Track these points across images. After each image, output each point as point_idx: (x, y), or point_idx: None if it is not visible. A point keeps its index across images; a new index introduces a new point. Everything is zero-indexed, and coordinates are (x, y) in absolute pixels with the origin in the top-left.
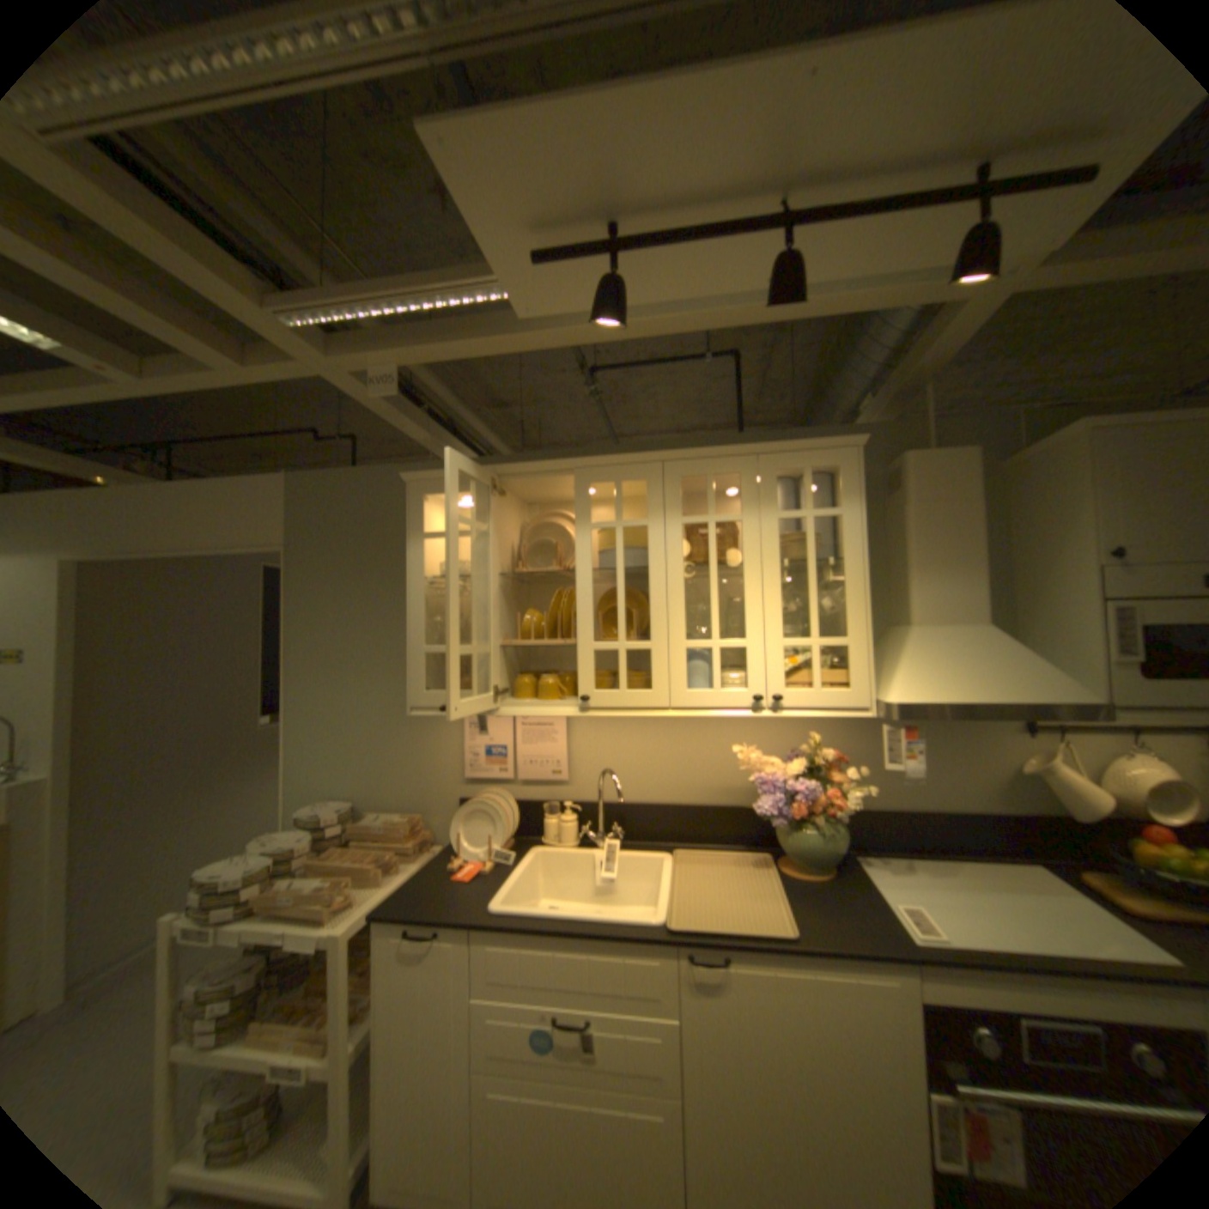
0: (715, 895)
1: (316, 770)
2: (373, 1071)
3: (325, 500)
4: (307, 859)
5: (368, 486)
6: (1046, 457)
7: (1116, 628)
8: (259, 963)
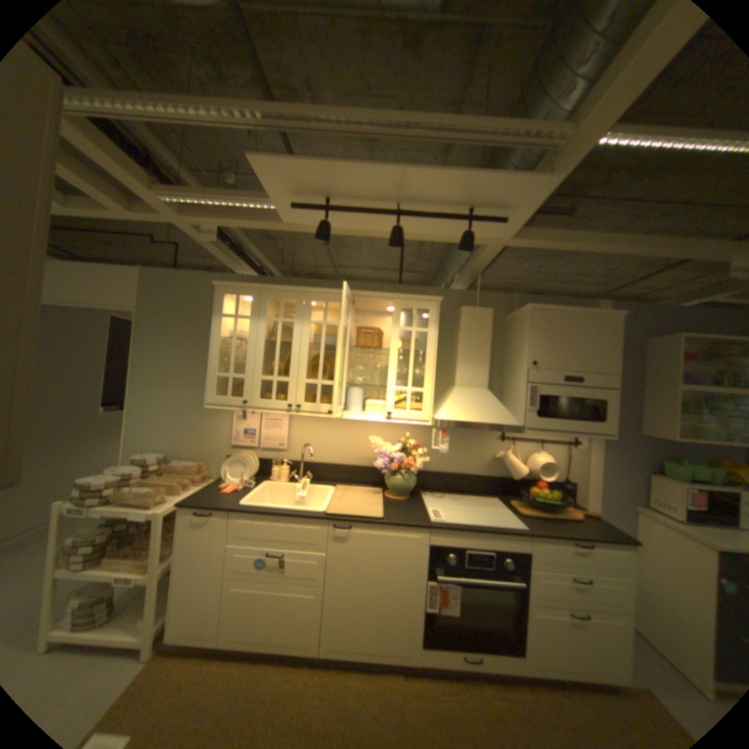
0: (351, 502)
1: (144, 435)
2: (172, 579)
3: (163, 285)
4: (138, 479)
5: (190, 281)
6: (518, 317)
7: (530, 395)
8: (108, 530)
